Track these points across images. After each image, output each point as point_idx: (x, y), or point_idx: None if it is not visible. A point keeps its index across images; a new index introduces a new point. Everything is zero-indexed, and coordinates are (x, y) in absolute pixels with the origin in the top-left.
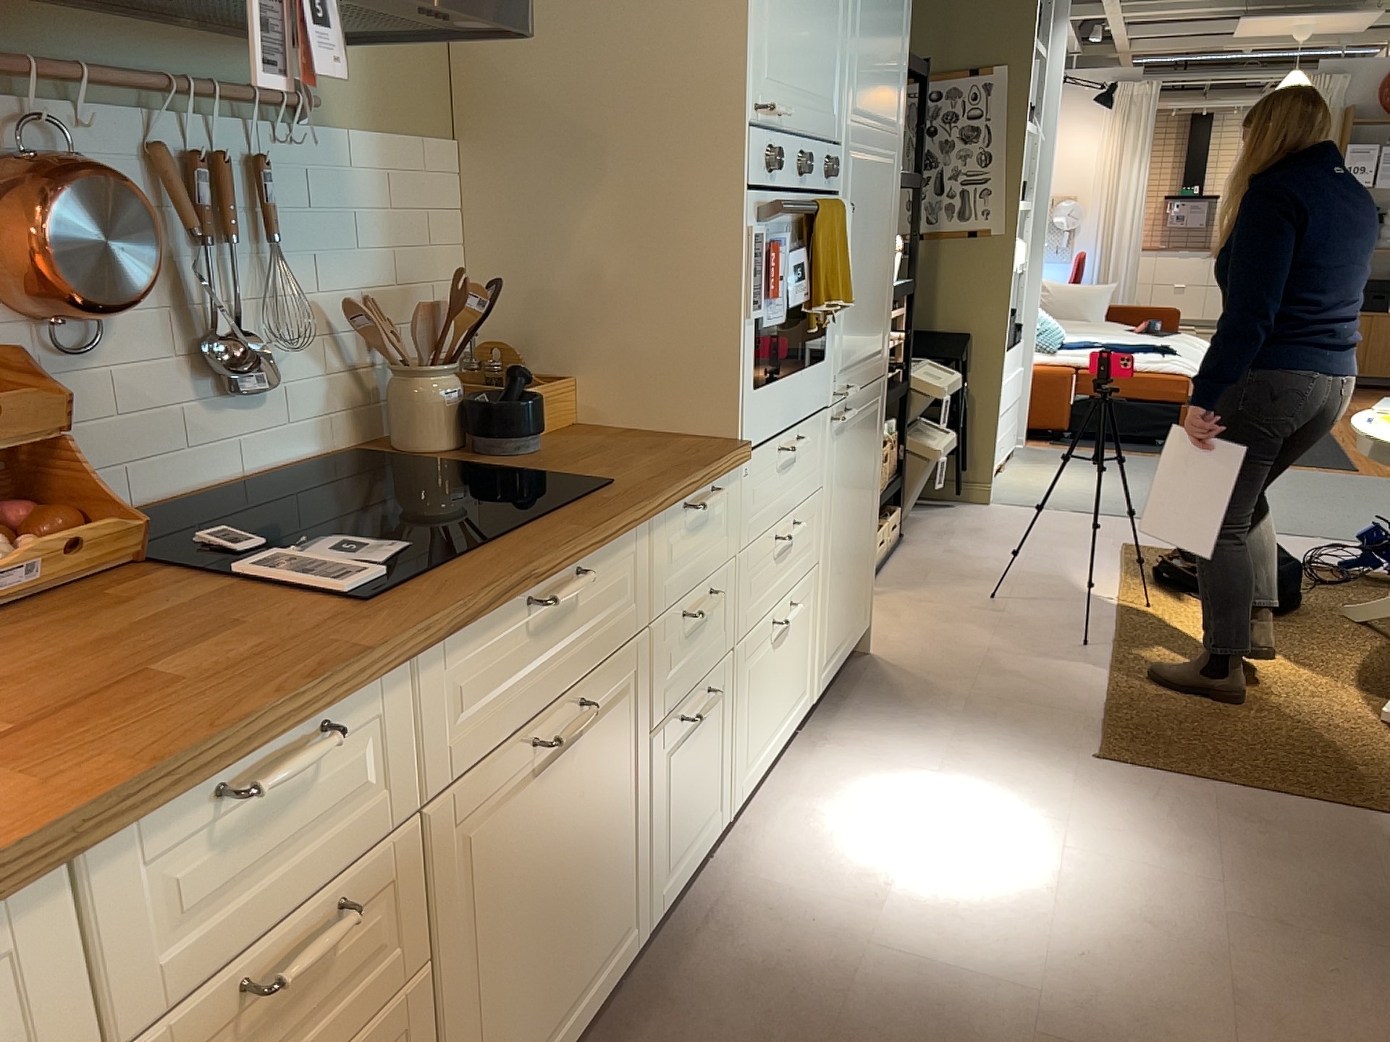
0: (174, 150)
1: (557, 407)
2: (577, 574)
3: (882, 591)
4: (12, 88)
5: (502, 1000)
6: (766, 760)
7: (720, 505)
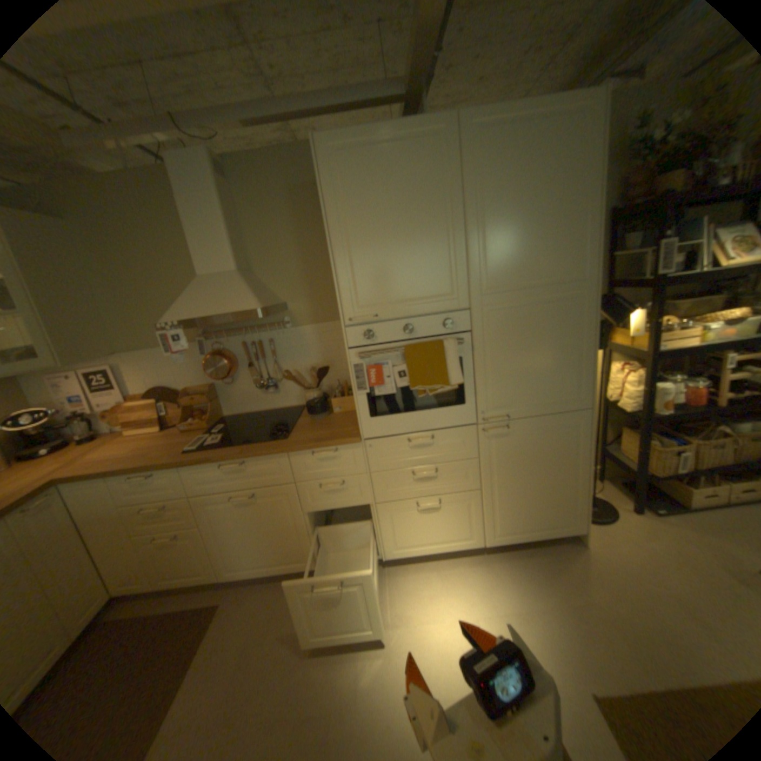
0: (248, 342)
1: (350, 405)
2: (241, 463)
3: (672, 524)
4: (215, 337)
5: (231, 549)
6: (421, 552)
7: (347, 455)
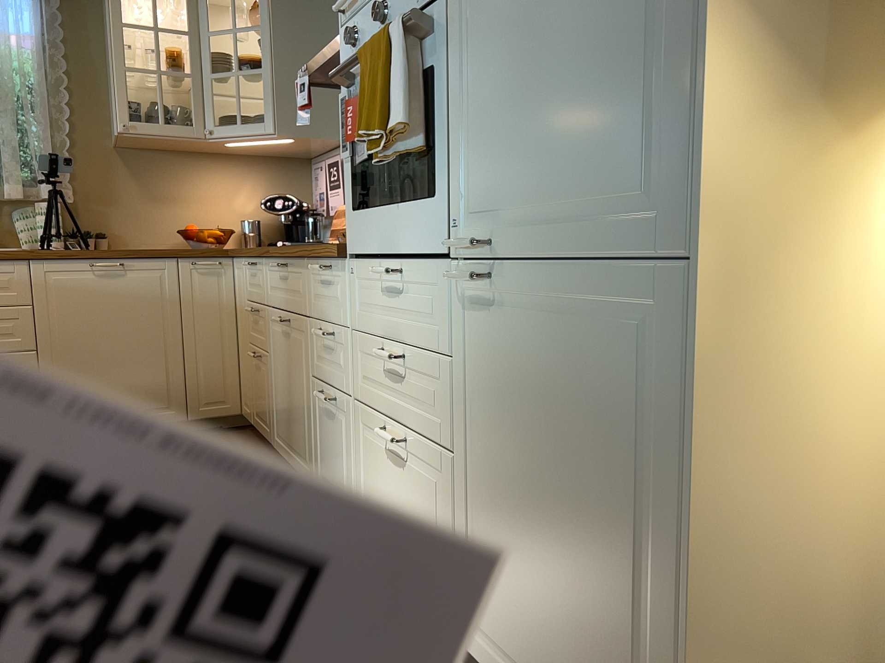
0: None
1: None
2: (283, 263)
3: None
4: None
5: (278, 401)
6: None
7: (338, 282)
